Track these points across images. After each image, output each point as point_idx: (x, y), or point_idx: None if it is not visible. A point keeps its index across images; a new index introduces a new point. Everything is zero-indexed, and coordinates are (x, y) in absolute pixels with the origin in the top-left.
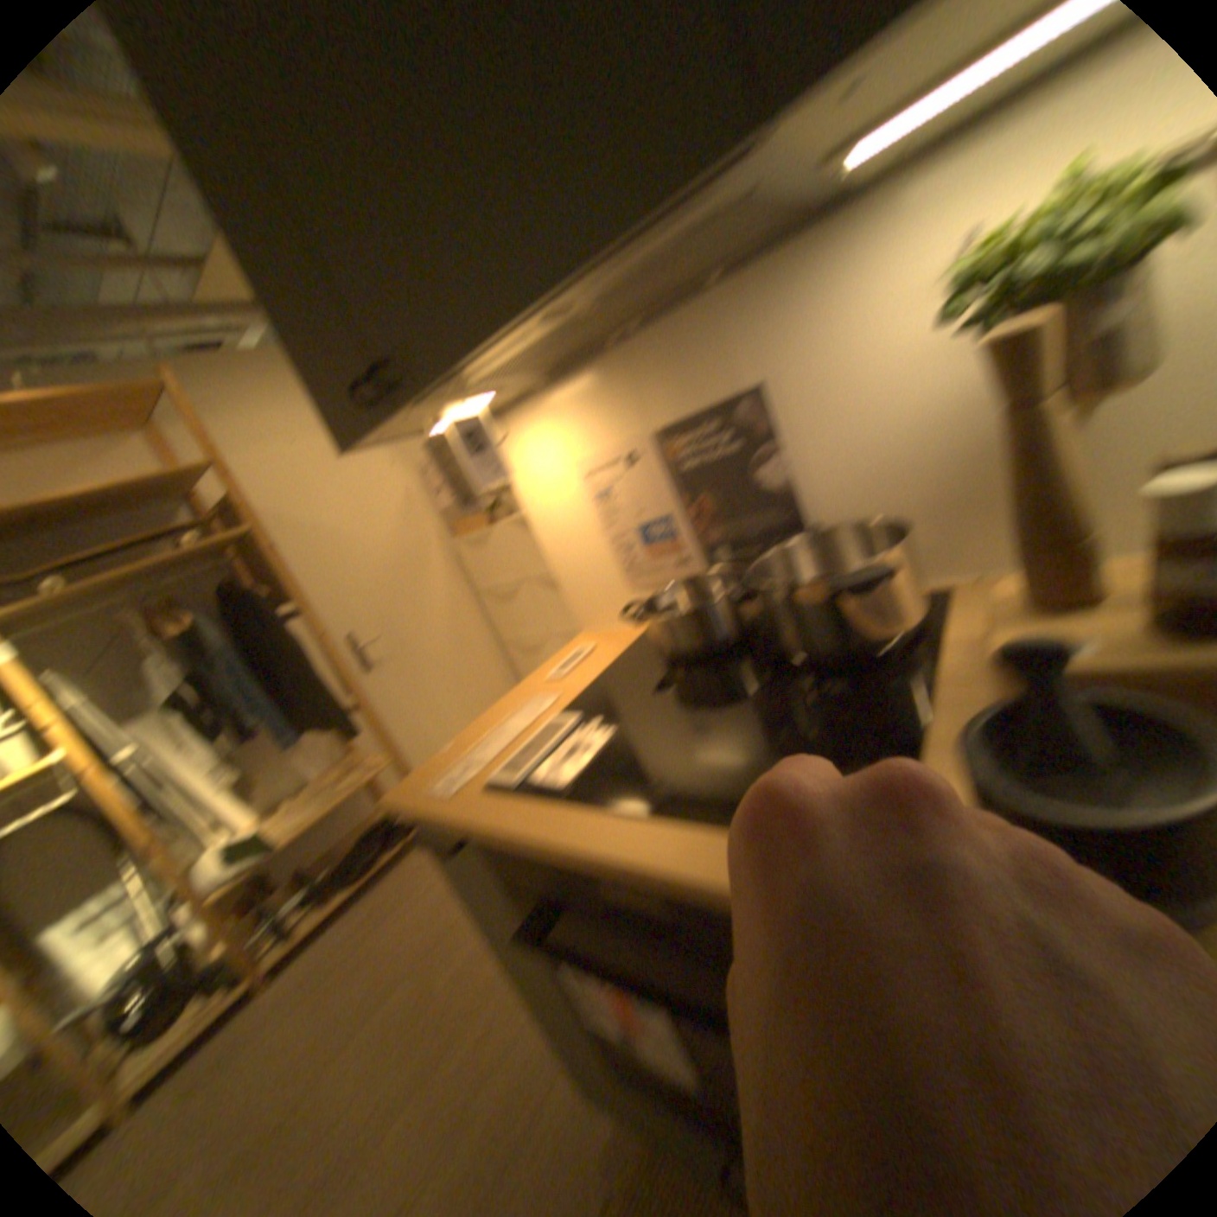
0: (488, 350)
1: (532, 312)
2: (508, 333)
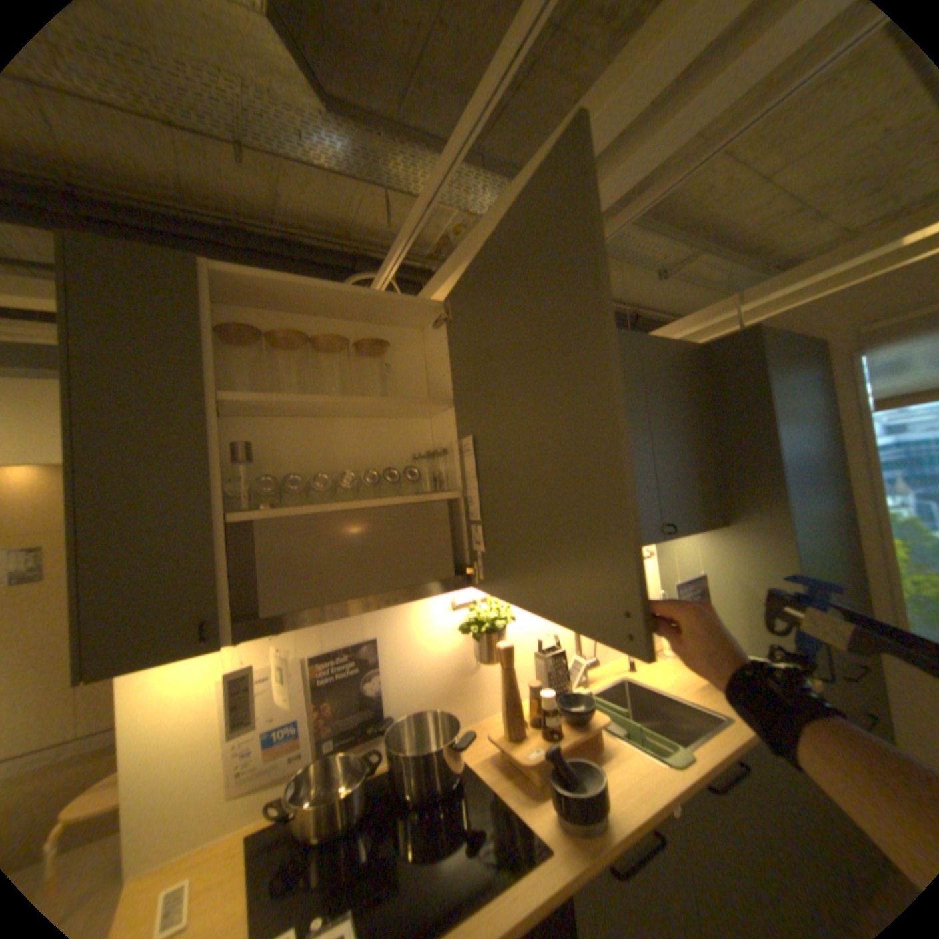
0: (334, 620)
1: (376, 610)
2: (355, 615)
